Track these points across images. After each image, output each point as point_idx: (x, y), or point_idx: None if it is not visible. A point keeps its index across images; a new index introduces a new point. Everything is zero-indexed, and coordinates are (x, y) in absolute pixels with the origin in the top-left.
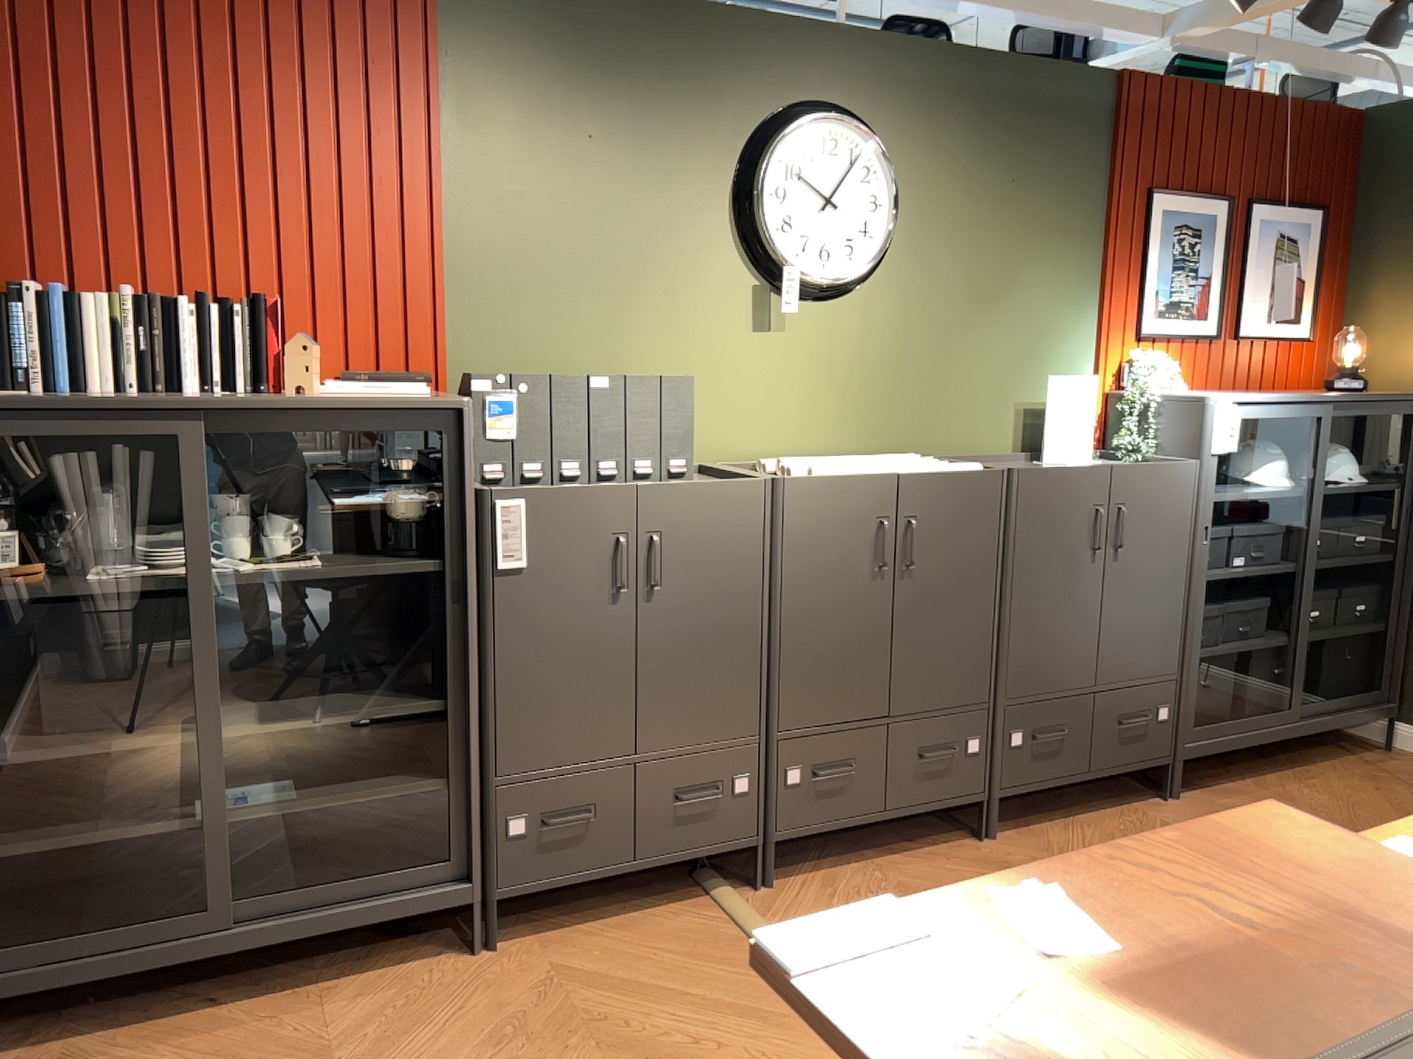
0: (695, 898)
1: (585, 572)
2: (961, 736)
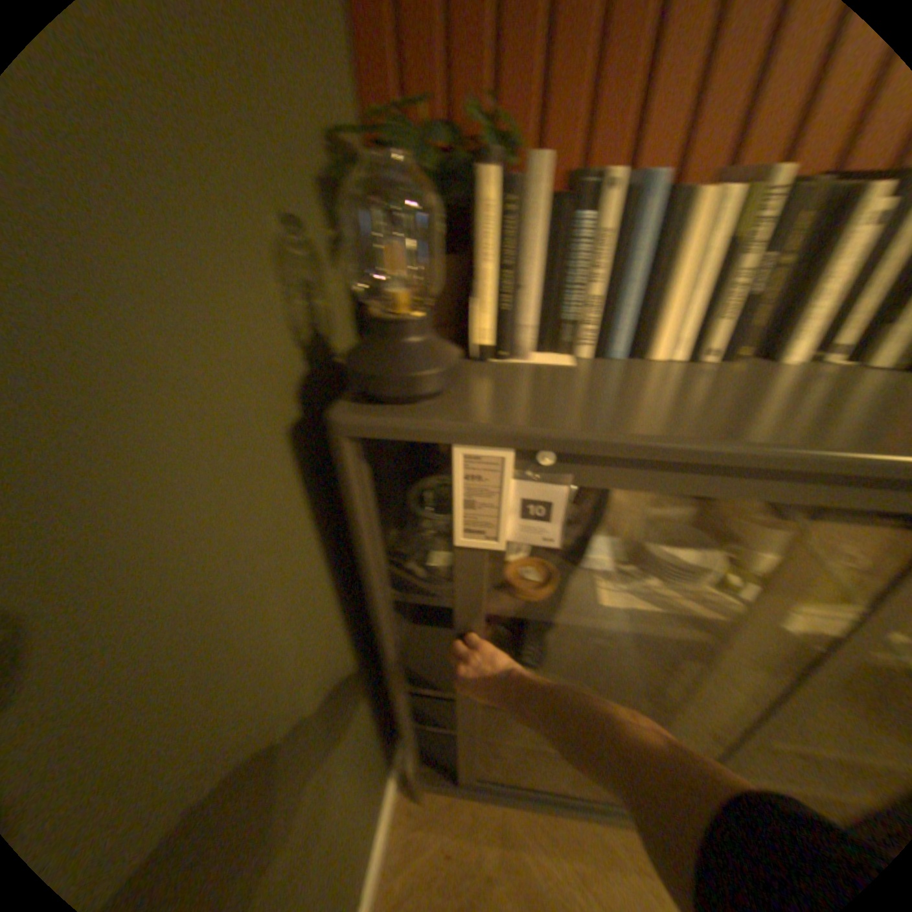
0: None
1: None
2: None
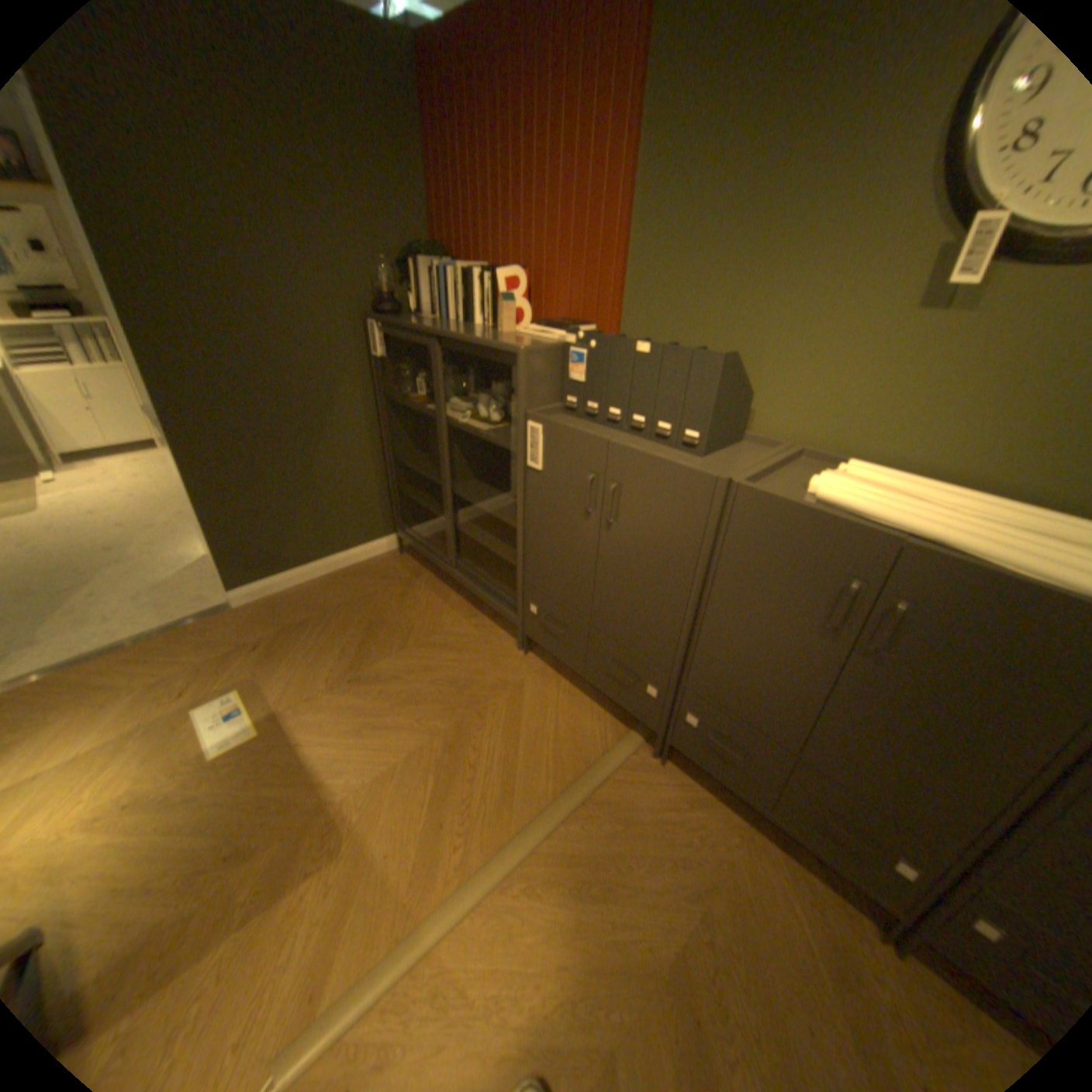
0: (624, 725)
1: (572, 489)
2: (890, 848)
